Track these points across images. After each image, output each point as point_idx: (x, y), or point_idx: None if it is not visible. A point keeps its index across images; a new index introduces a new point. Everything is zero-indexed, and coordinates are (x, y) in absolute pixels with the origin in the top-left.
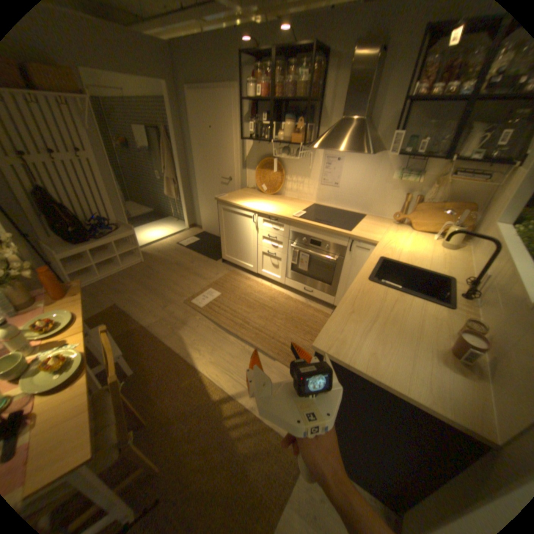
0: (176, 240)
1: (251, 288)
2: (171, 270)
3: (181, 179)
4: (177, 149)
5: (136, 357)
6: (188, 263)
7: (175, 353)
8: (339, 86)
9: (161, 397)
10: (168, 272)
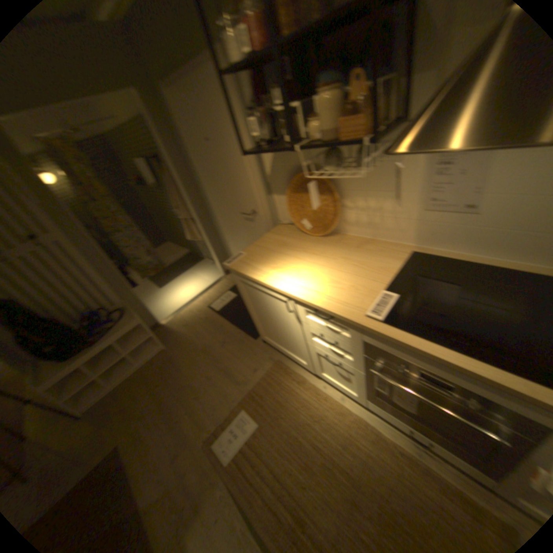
0: (206, 299)
1: (306, 408)
2: (193, 363)
3: (198, 214)
4: (180, 177)
5: None
6: (216, 346)
7: None
8: None
9: None
10: (188, 370)
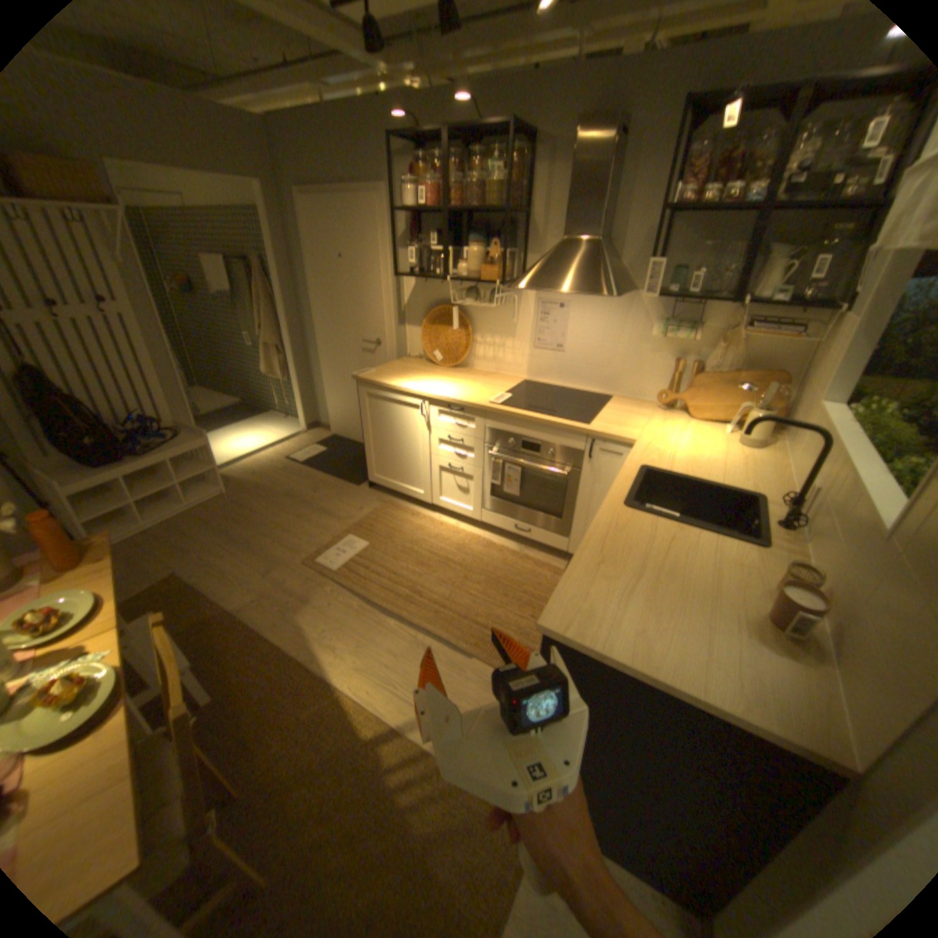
0: (284, 451)
1: (422, 530)
2: (277, 505)
3: (292, 344)
4: (282, 293)
5: (216, 668)
6: (308, 491)
7: (290, 657)
8: (556, 189)
9: (266, 741)
10: (271, 510)
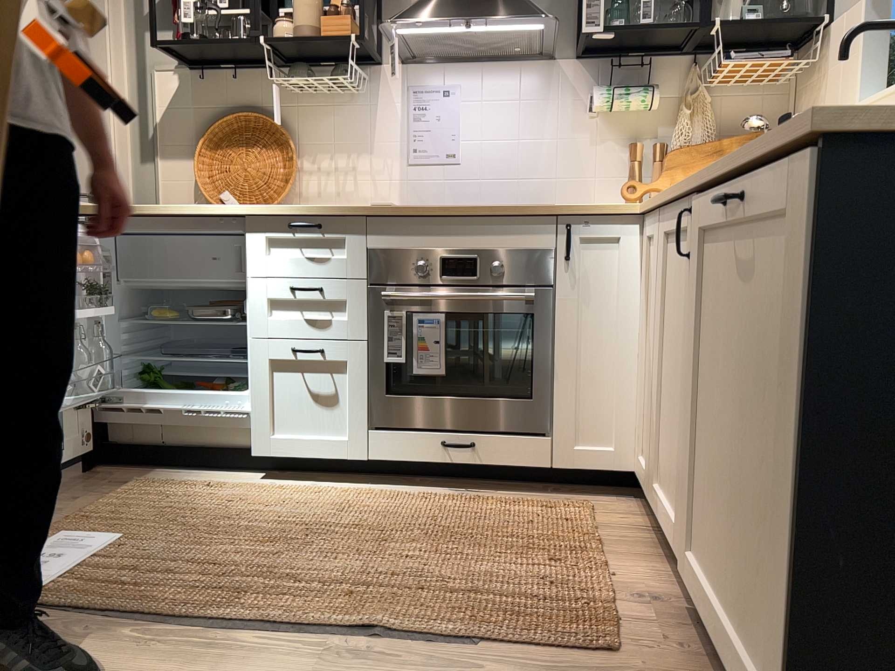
0: None
1: (245, 501)
2: None
3: None
4: None
5: None
6: None
7: None
8: None
9: None
10: None
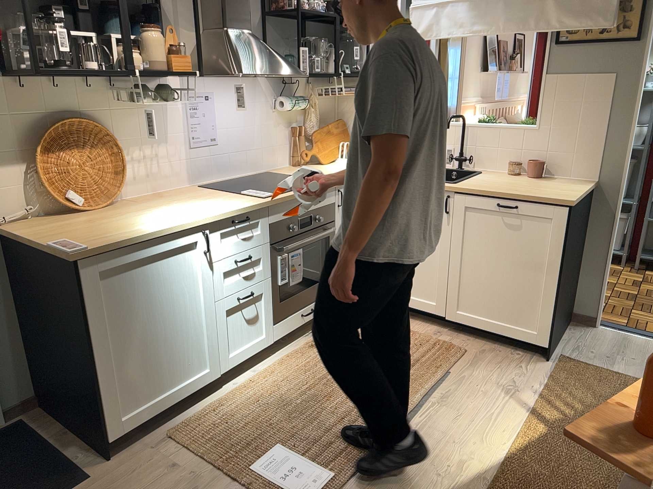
0: None
1: (261, 396)
2: None
3: None
4: None
5: None
6: None
7: None
8: None
9: None
10: None
